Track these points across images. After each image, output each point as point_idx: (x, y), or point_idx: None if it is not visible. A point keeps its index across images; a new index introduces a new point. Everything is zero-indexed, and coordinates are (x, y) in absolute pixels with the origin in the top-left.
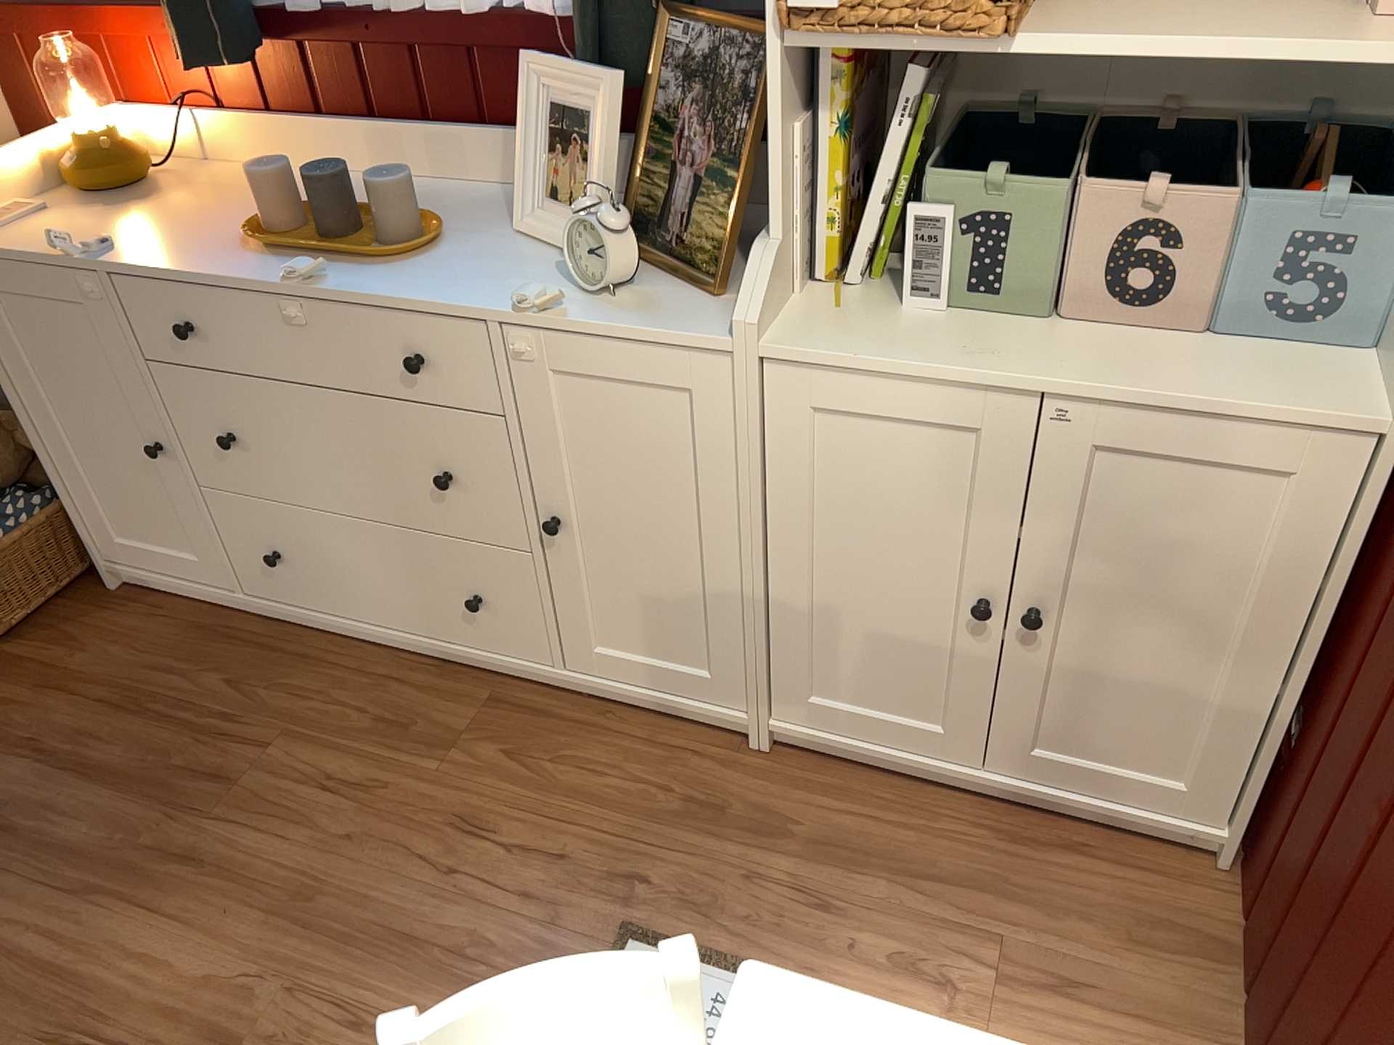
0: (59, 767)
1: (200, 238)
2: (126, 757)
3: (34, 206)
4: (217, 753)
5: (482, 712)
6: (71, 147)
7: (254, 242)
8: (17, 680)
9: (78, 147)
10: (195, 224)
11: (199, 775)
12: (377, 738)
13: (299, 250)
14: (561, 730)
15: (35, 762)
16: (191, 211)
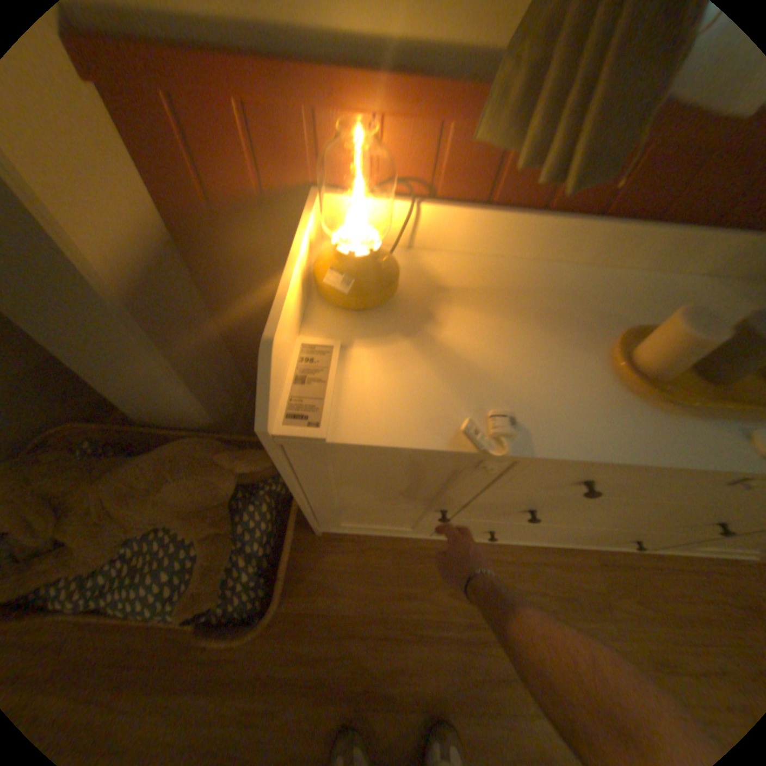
0: (402, 712)
1: (579, 389)
2: (439, 685)
3: (330, 348)
4: (492, 660)
5: (604, 577)
6: (337, 265)
7: (642, 391)
8: (310, 638)
9: (354, 268)
10: (538, 362)
11: (495, 685)
12: (568, 616)
13: (709, 404)
14: (650, 577)
15: (382, 713)
16: (502, 337)
